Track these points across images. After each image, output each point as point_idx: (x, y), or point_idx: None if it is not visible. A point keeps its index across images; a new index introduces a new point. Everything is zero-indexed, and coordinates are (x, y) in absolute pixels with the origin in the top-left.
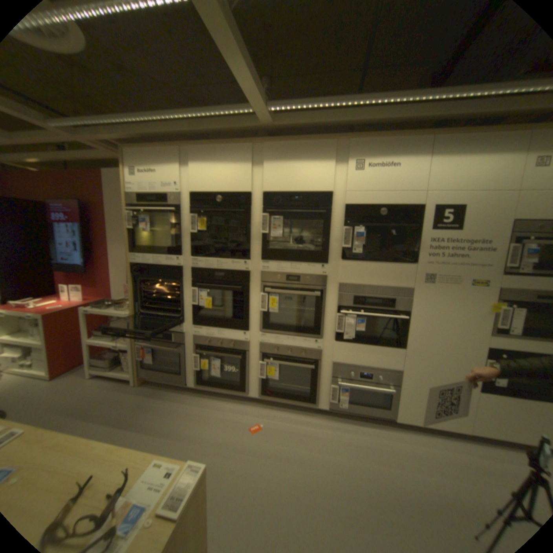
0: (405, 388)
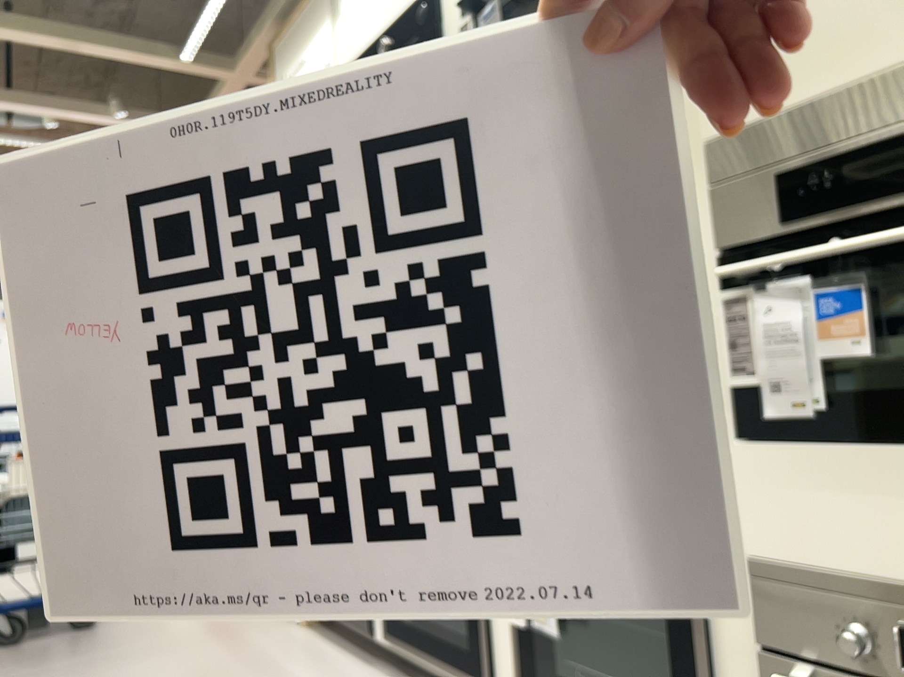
0: None
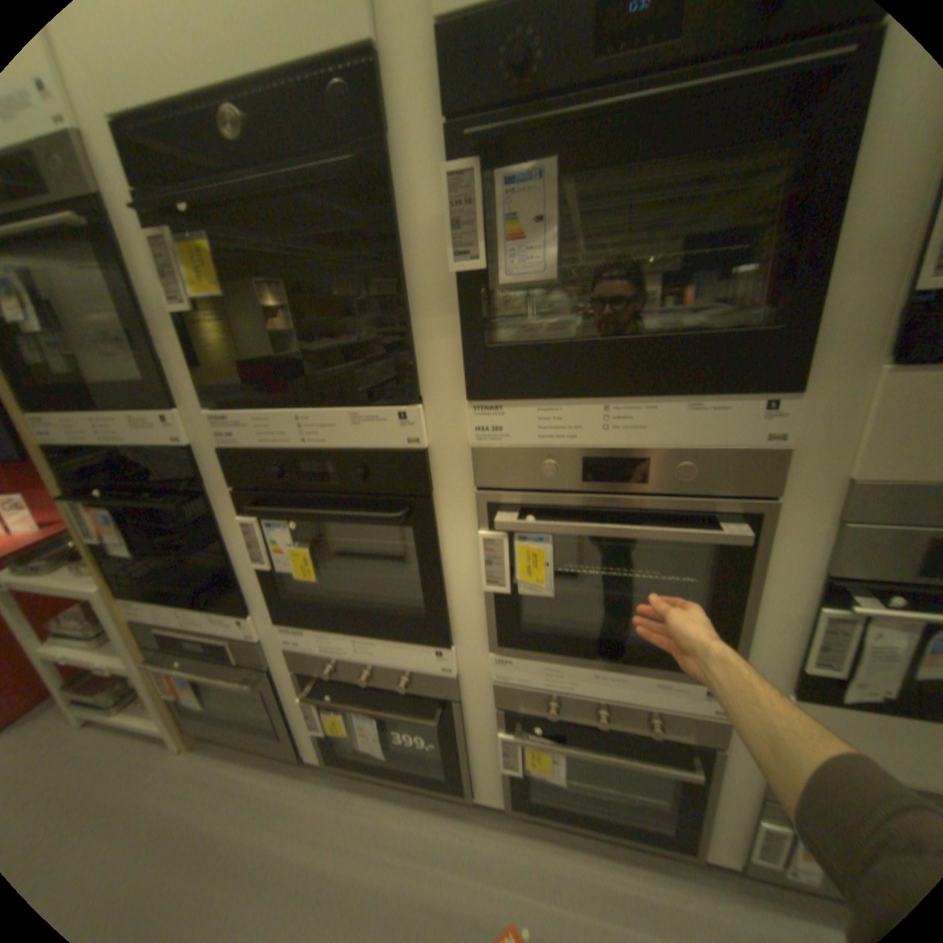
0: None
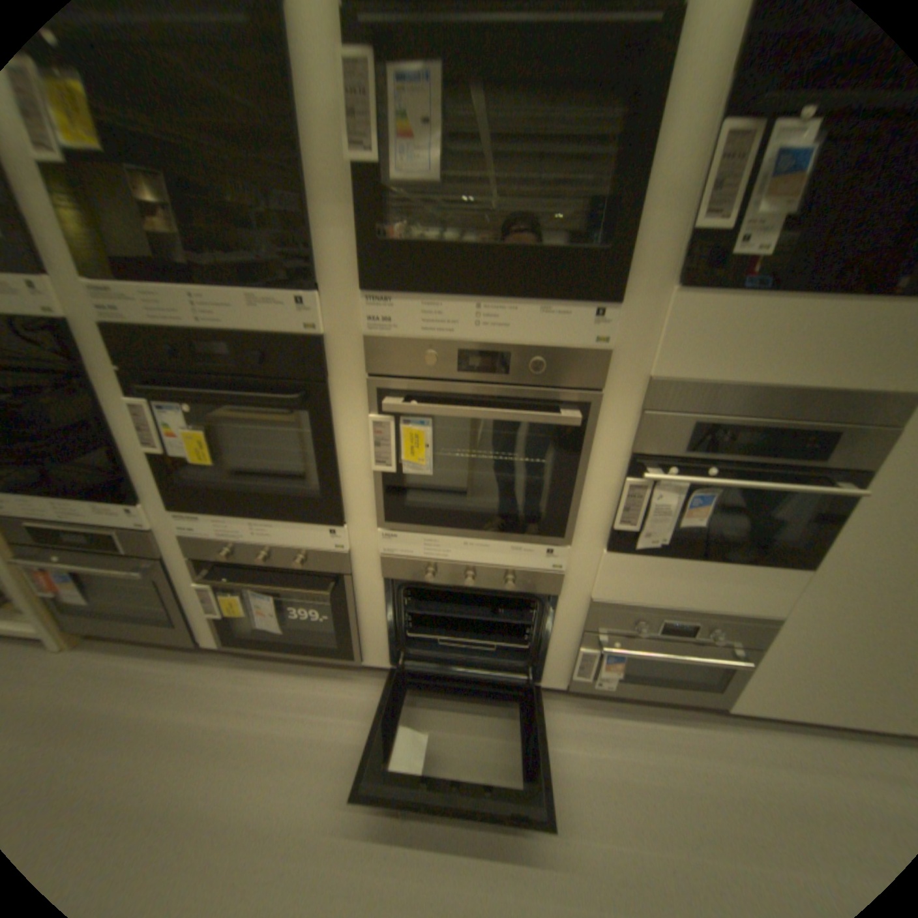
0: (779, 652)
